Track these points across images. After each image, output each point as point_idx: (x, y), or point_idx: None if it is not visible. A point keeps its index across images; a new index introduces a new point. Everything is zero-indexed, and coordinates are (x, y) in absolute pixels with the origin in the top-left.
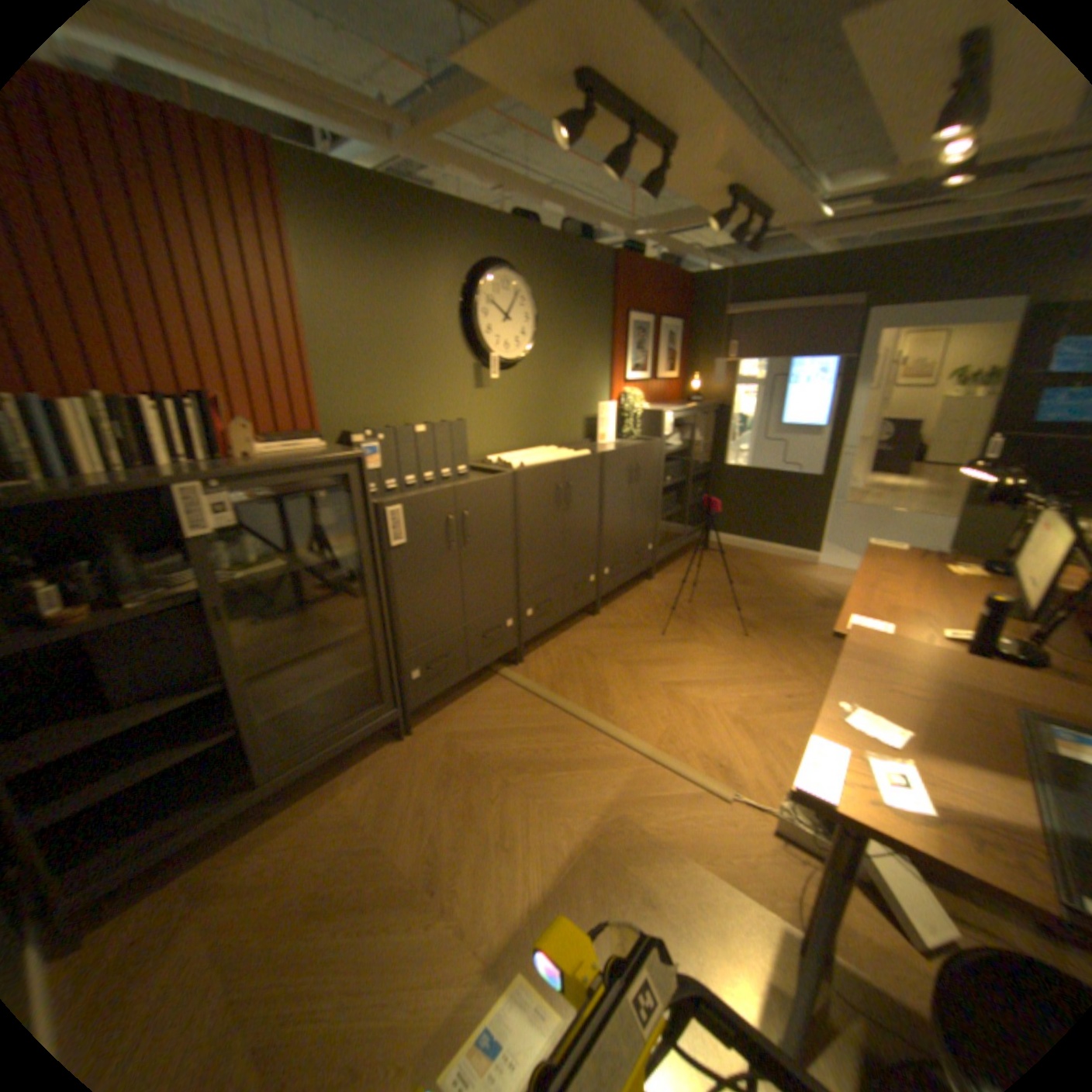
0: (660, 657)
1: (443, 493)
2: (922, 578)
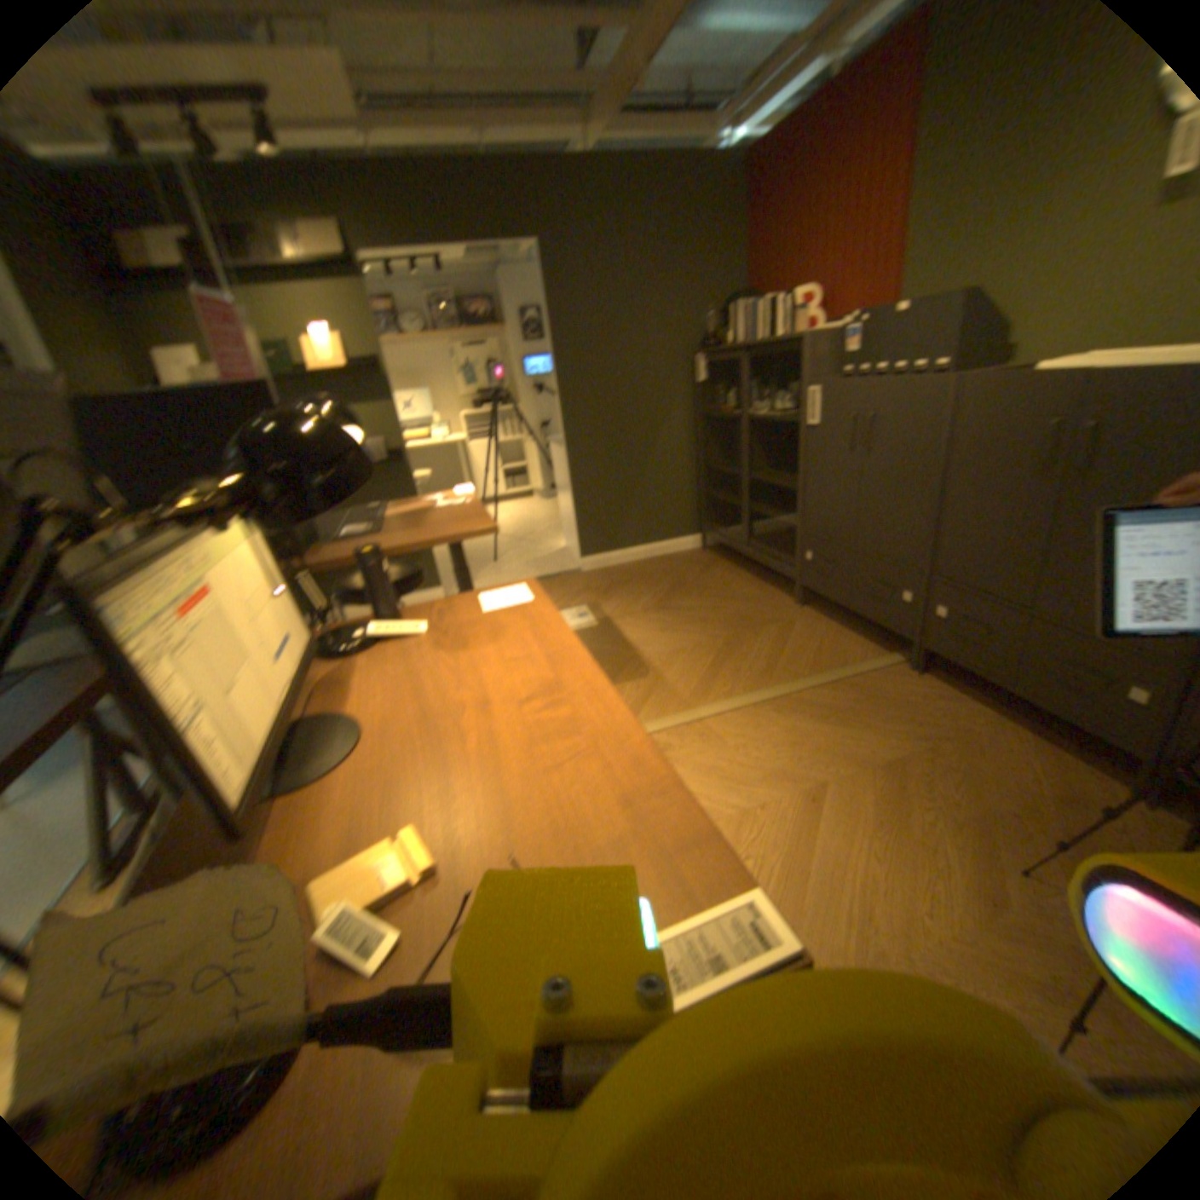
0: (914, 826)
1: (859, 384)
2: (485, 757)
